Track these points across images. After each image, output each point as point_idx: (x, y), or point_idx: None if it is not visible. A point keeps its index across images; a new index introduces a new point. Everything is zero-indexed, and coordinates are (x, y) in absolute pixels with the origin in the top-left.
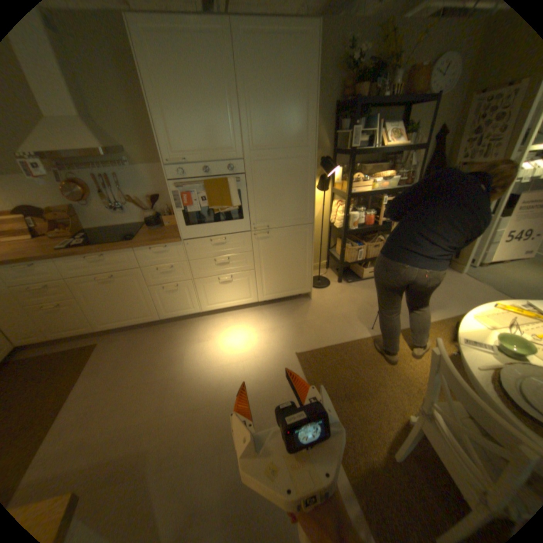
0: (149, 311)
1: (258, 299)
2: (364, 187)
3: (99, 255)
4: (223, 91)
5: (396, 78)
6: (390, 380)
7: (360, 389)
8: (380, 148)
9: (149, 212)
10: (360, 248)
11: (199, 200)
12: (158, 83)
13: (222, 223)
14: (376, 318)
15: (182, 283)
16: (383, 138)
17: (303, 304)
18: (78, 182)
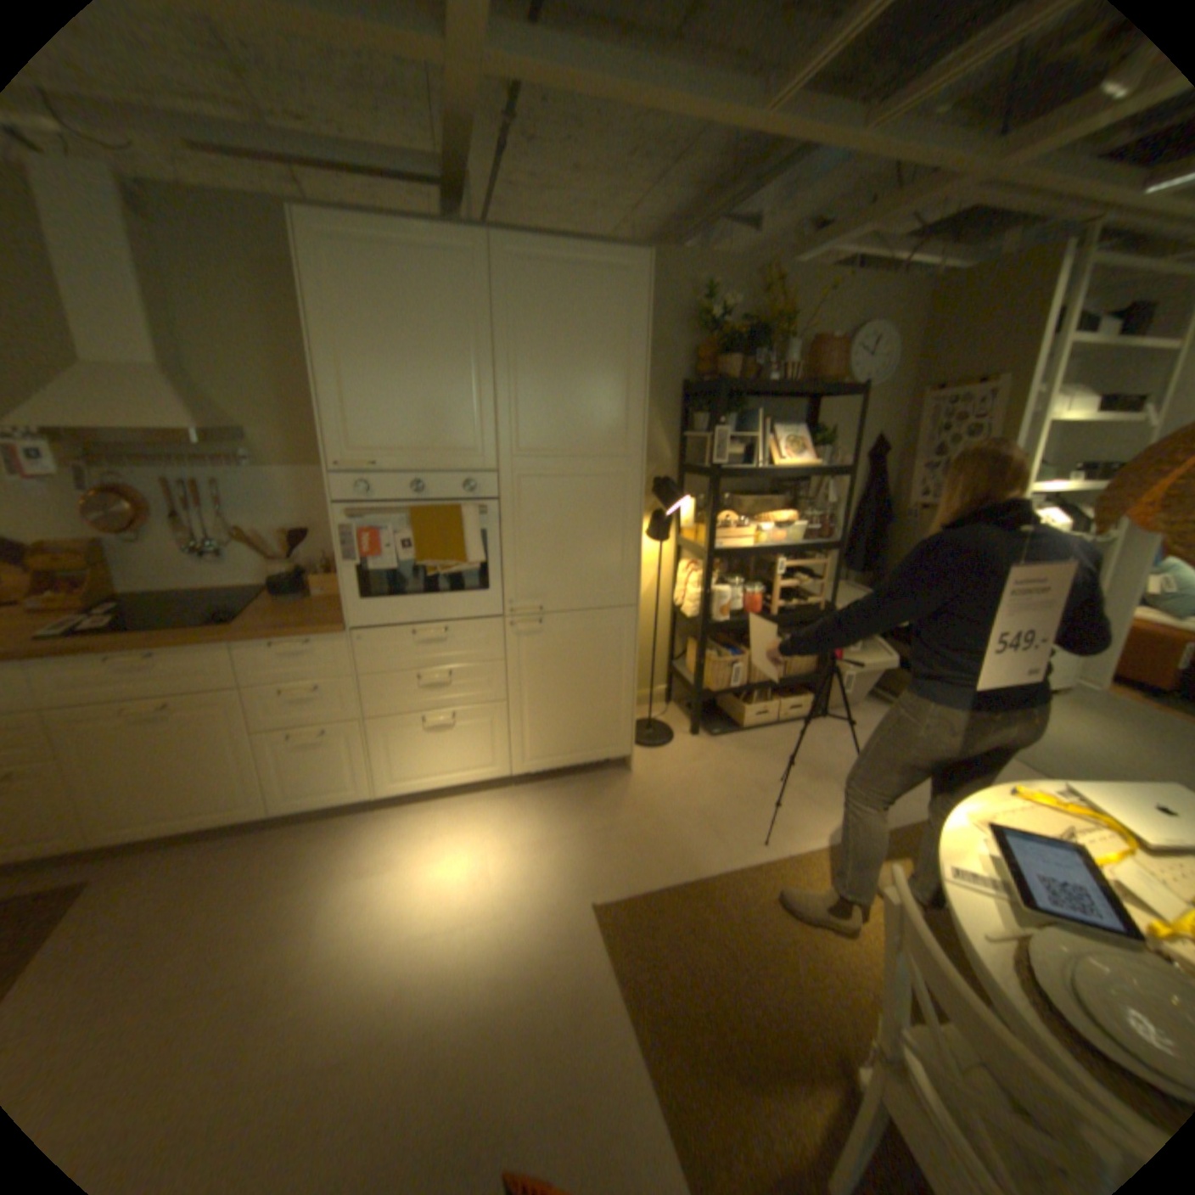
0: (243, 797)
1: (512, 772)
2: (739, 538)
3: (143, 658)
4: (466, 349)
5: (789, 353)
6: (810, 974)
7: (742, 1000)
8: (766, 469)
9: (279, 567)
10: (736, 661)
11: (395, 547)
12: (337, 325)
13: (441, 597)
14: (773, 819)
15: (334, 730)
16: (772, 452)
17: (614, 785)
18: (126, 495)
